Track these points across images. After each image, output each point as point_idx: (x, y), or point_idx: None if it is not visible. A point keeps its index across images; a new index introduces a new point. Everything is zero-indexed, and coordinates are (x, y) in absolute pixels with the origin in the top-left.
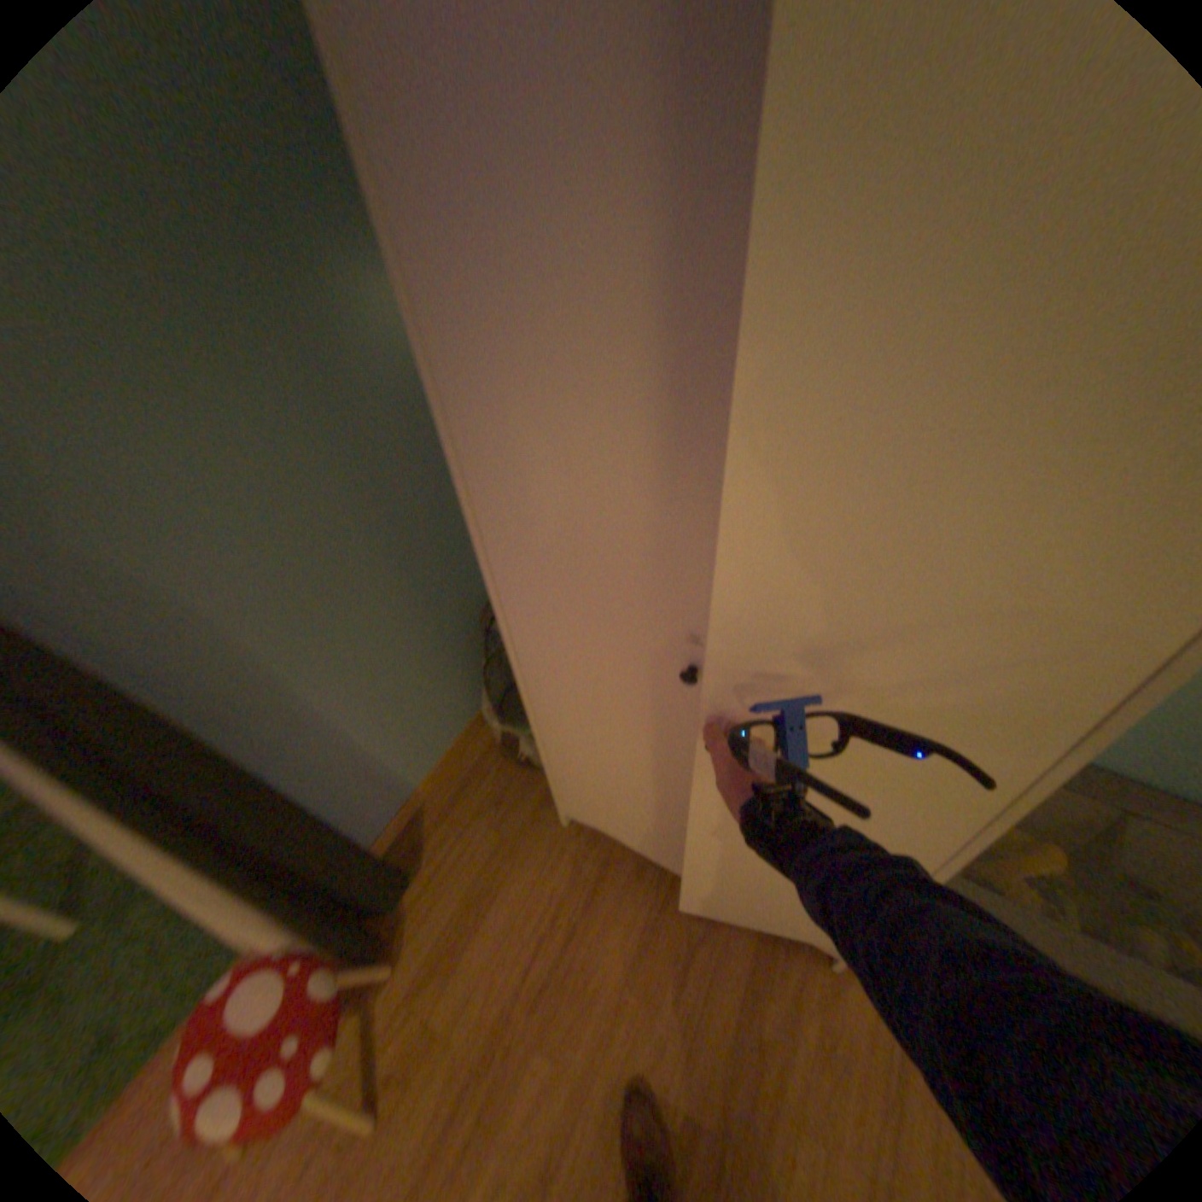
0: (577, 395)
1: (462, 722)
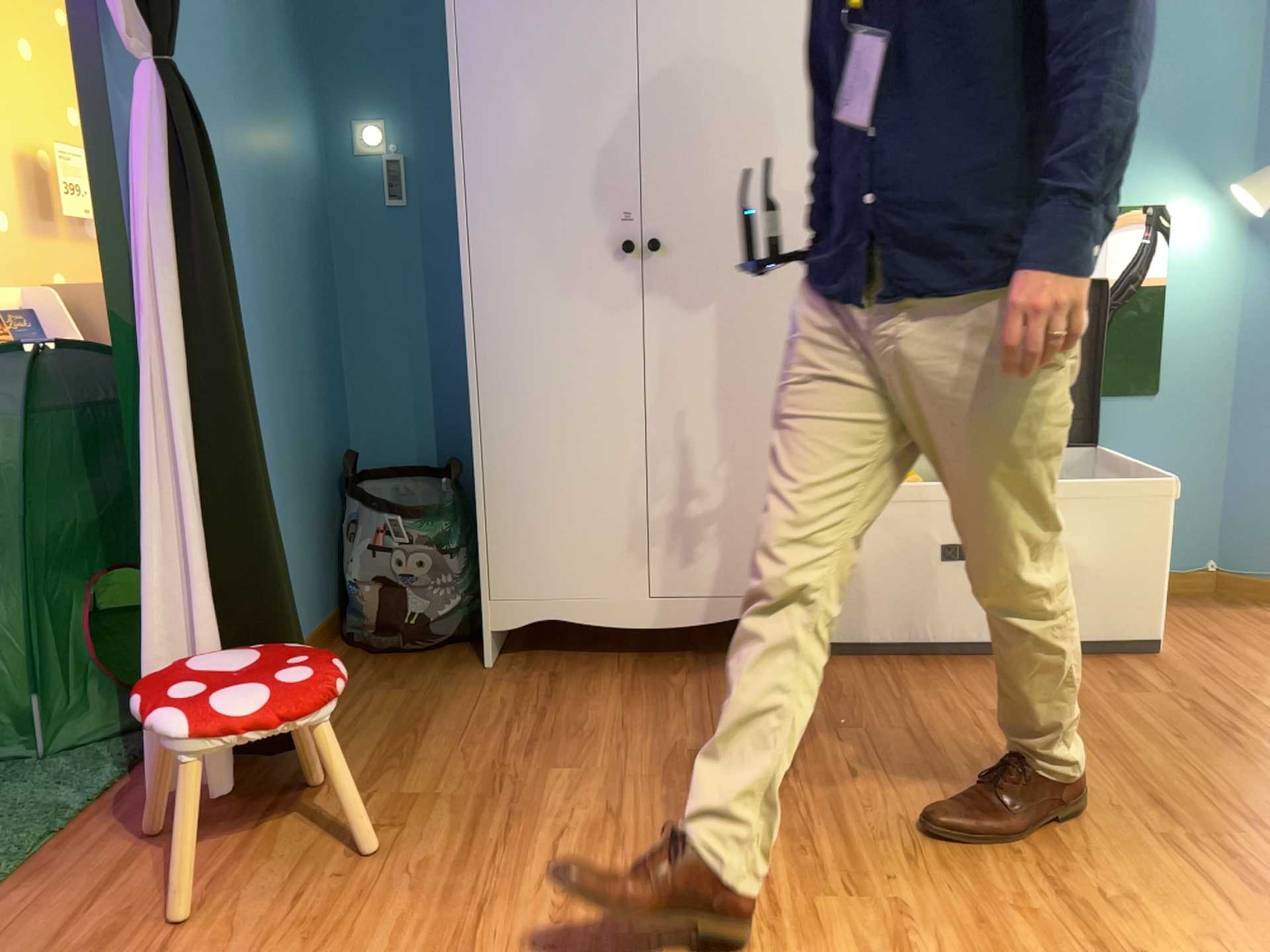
0: (550, 60)
1: (310, 610)
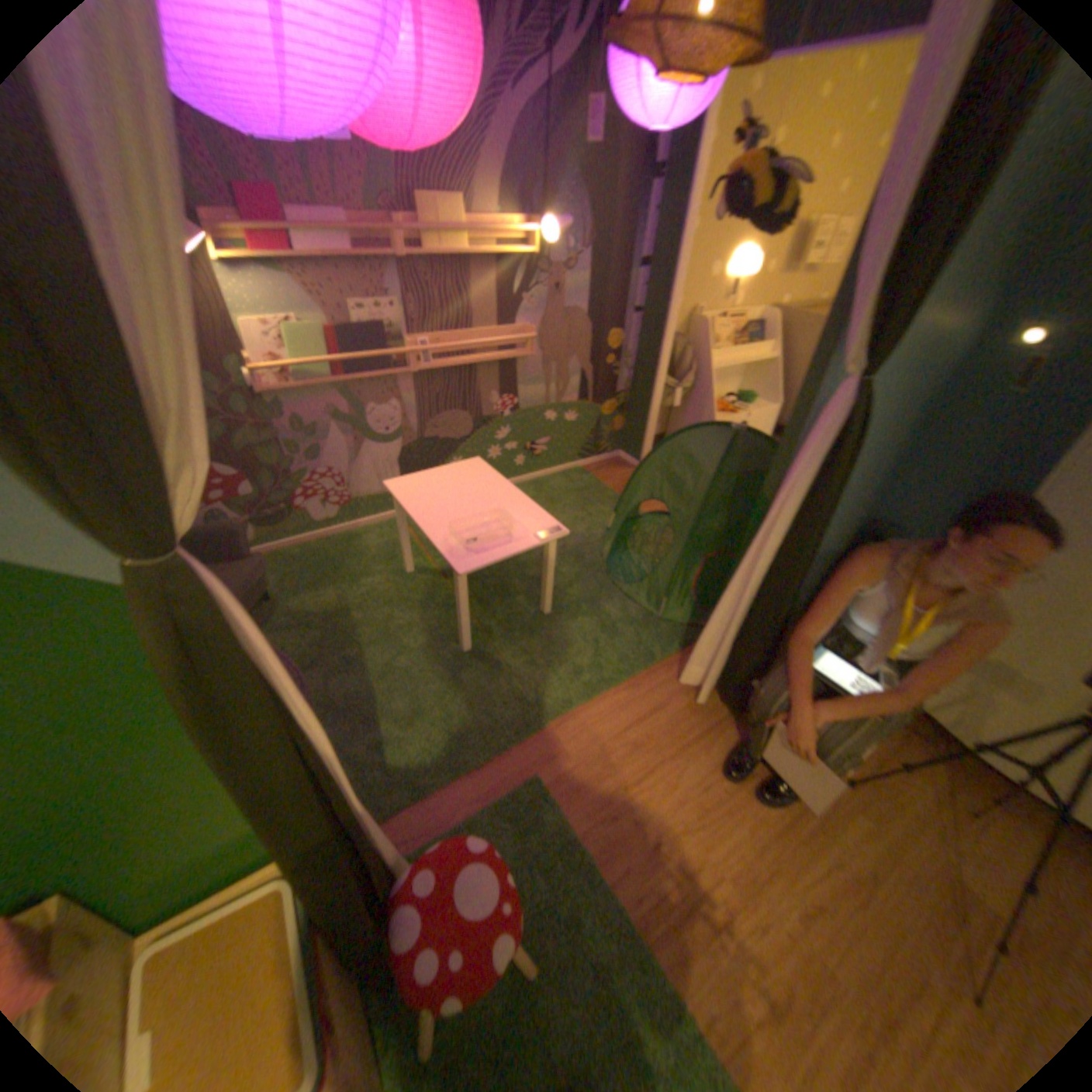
0: None
1: None
